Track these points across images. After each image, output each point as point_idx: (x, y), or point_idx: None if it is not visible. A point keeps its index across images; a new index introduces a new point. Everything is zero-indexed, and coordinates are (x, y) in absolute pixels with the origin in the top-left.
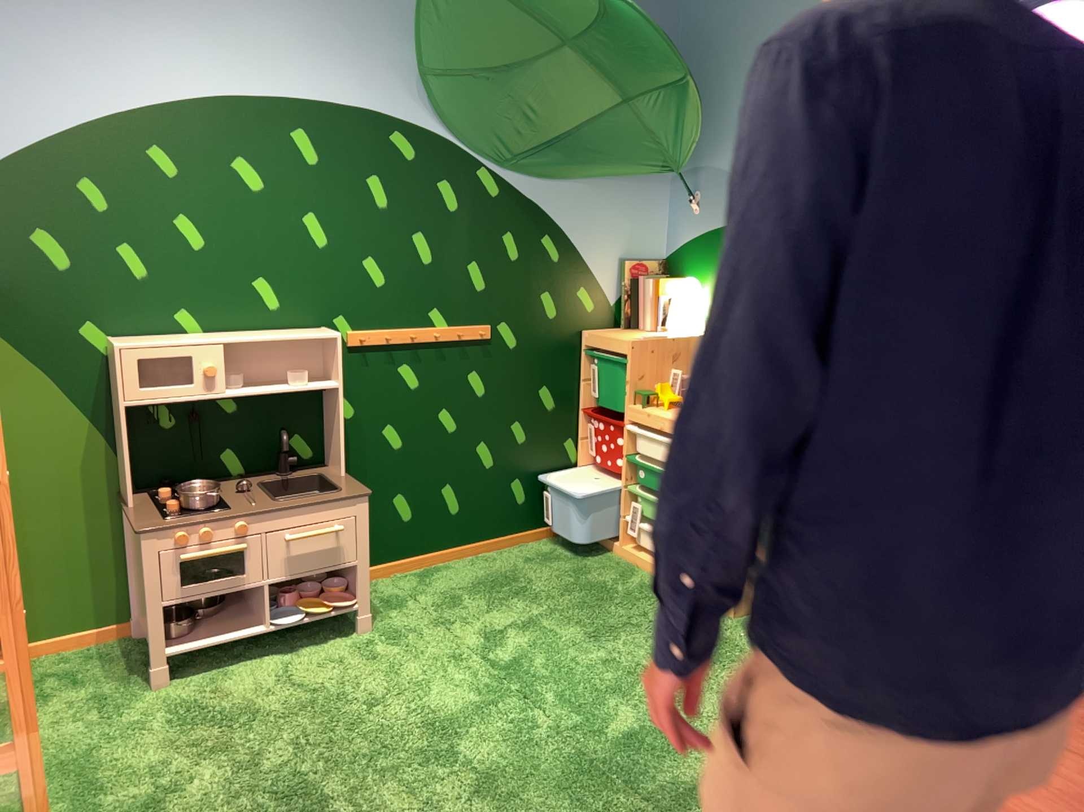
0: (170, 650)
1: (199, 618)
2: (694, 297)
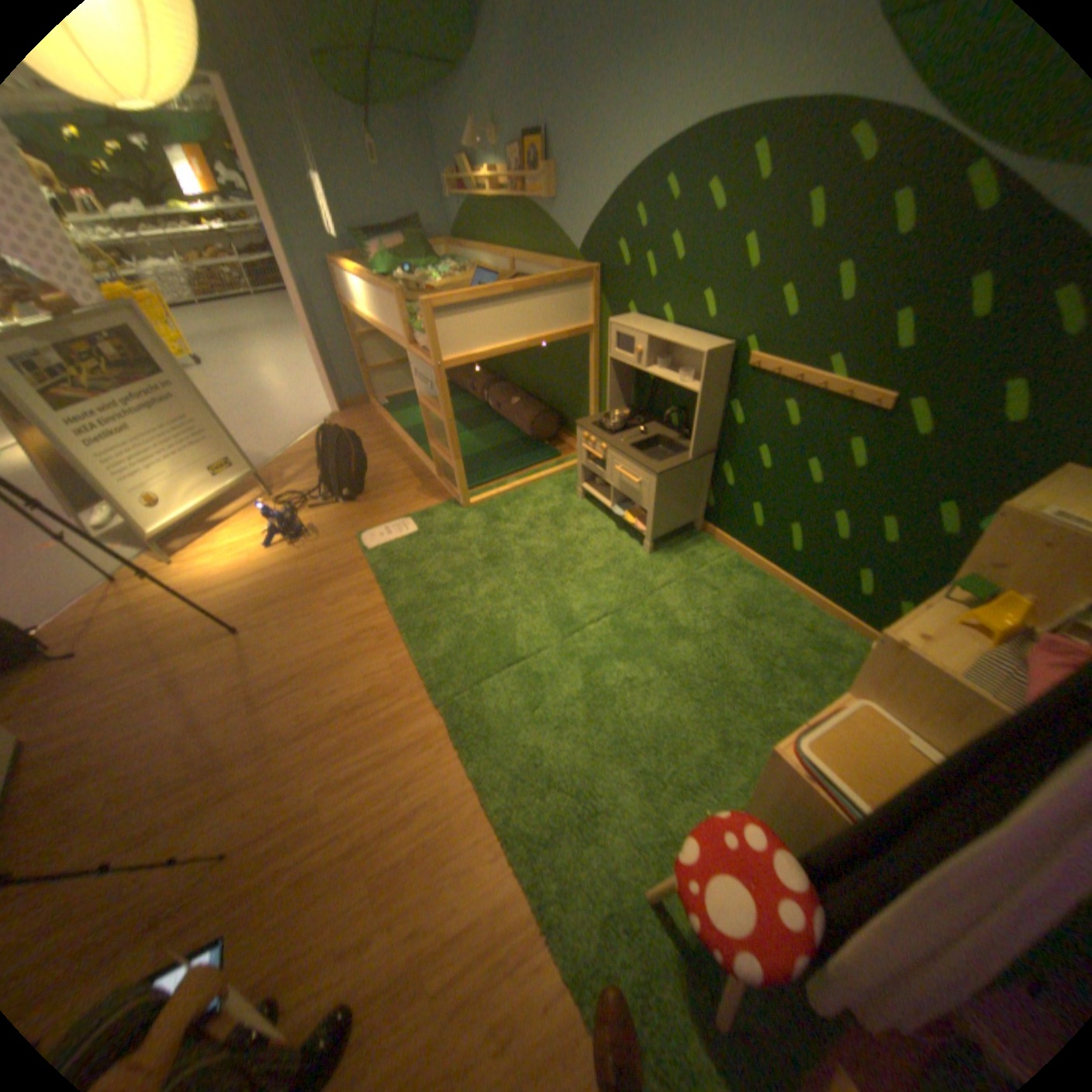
0: (584, 487)
1: (600, 483)
2: None
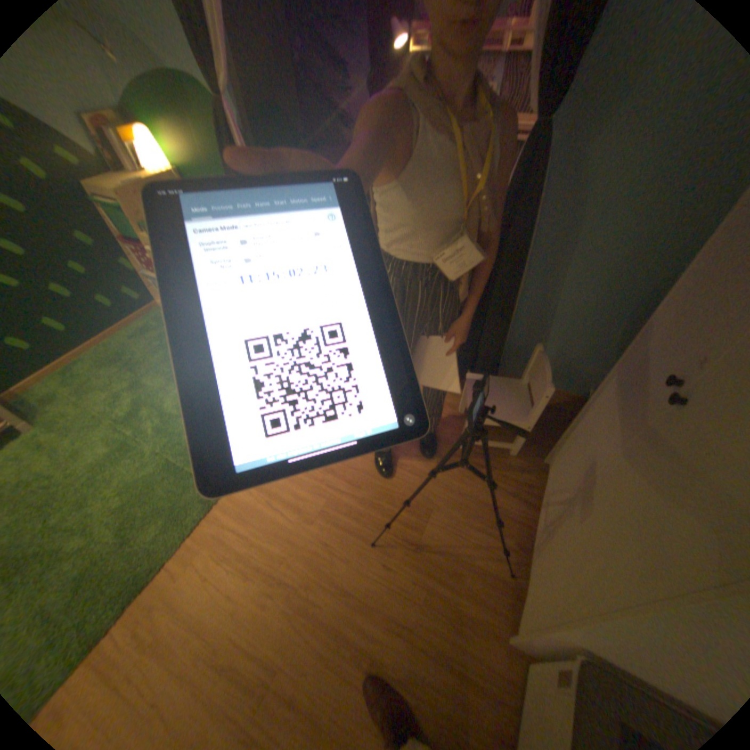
0: None
1: None
2: (147, 144)
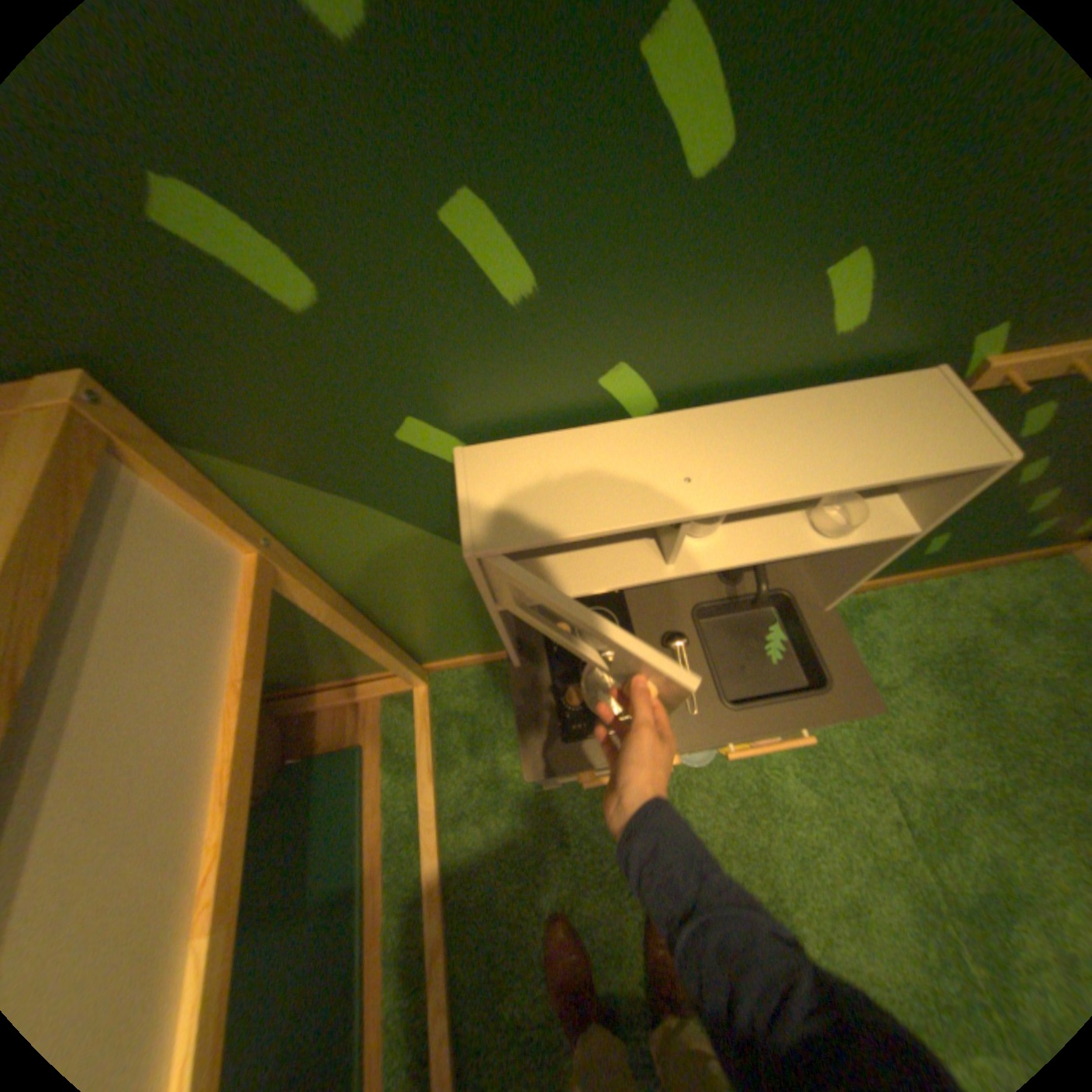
0: None
1: None
2: None
